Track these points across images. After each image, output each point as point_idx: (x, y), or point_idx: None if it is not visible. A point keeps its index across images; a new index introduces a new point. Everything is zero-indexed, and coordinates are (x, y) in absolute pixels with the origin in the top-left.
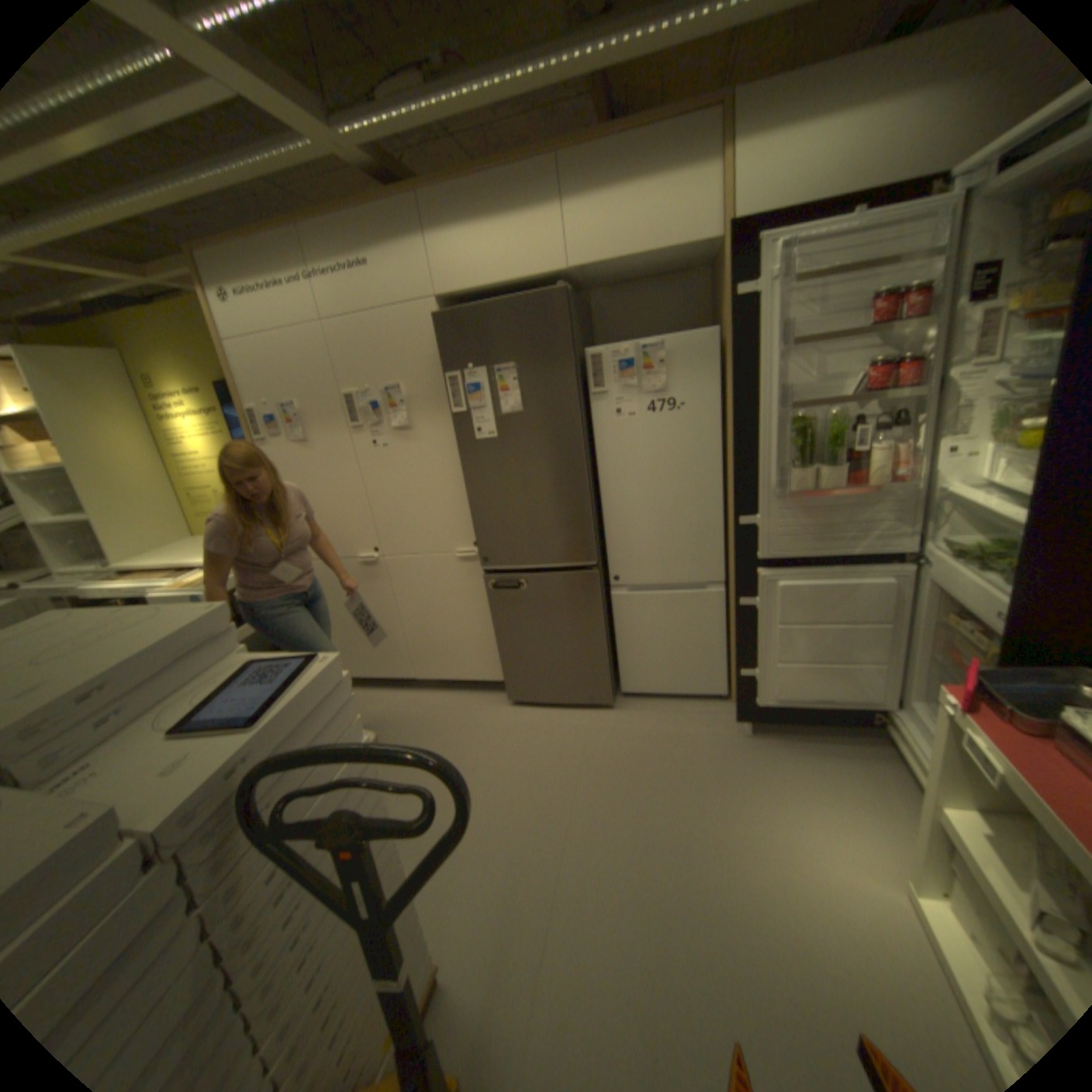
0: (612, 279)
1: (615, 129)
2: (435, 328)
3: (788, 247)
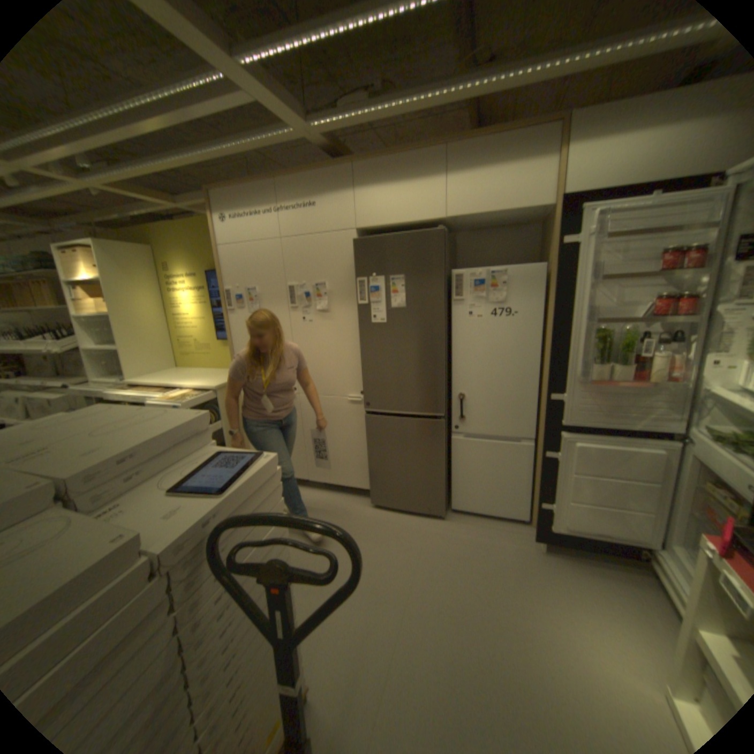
0: (474, 226)
1: (488, 132)
2: (354, 249)
3: (603, 213)
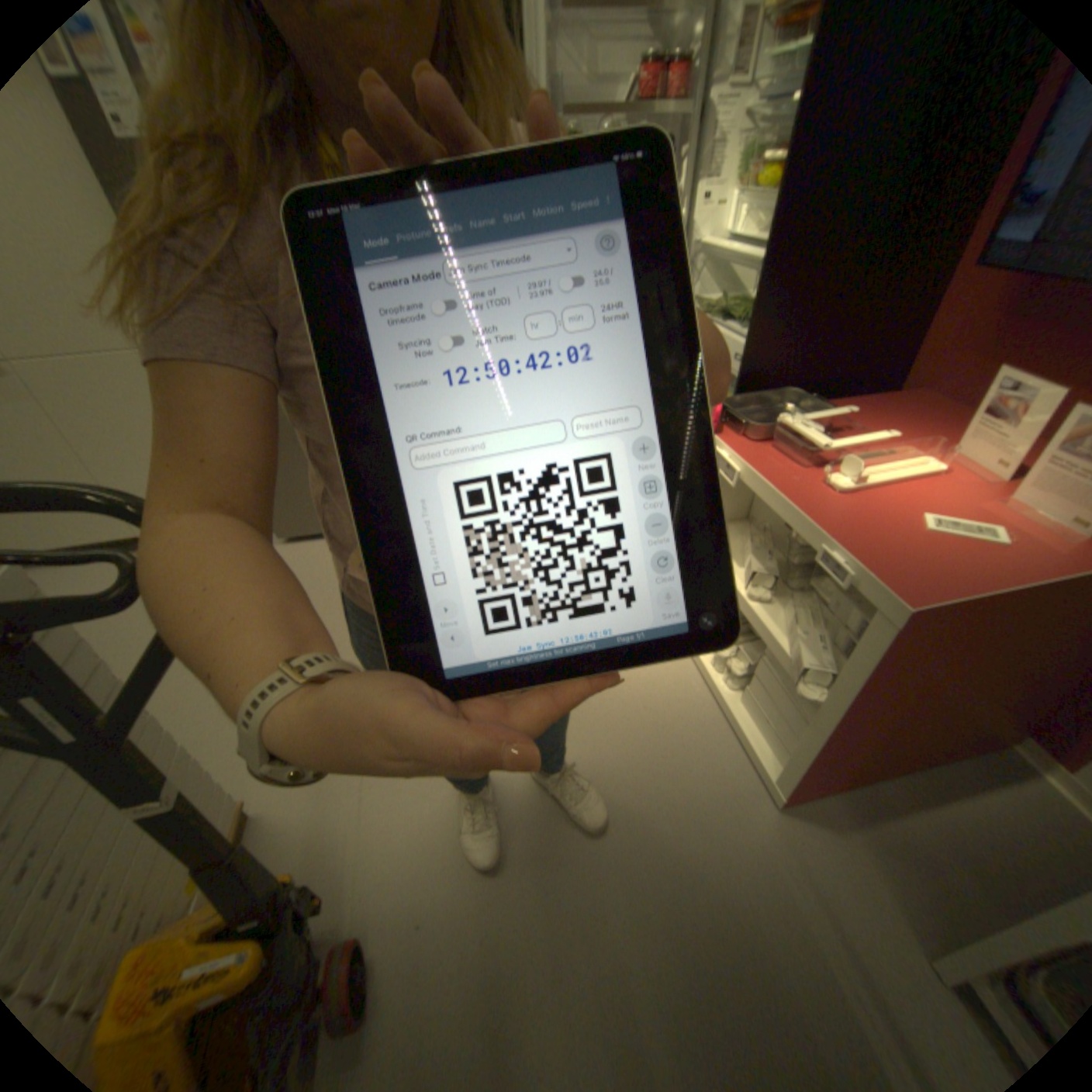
0: None
1: None
2: None
3: None
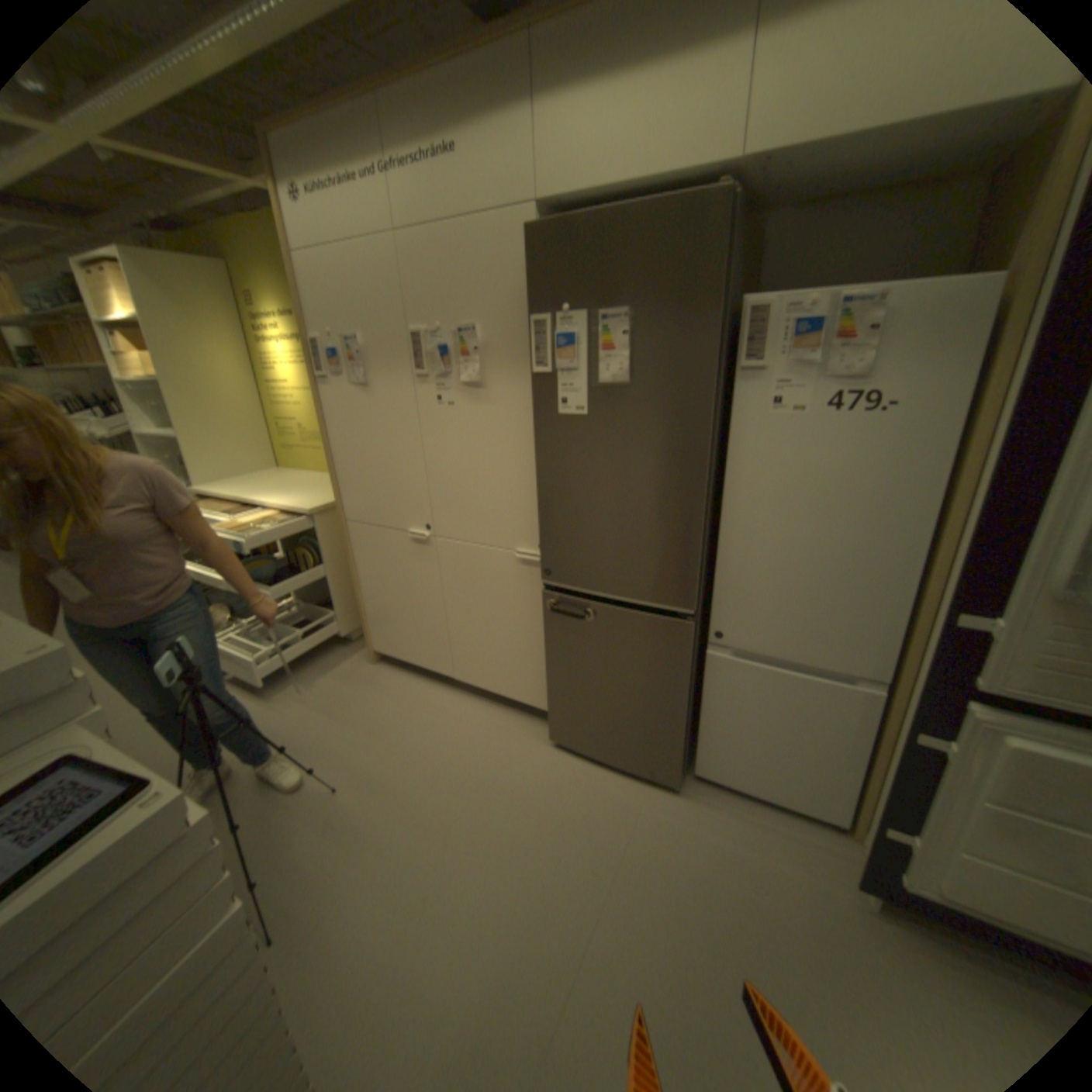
0: (811, 188)
1: None
2: (526, 247)
3: None
